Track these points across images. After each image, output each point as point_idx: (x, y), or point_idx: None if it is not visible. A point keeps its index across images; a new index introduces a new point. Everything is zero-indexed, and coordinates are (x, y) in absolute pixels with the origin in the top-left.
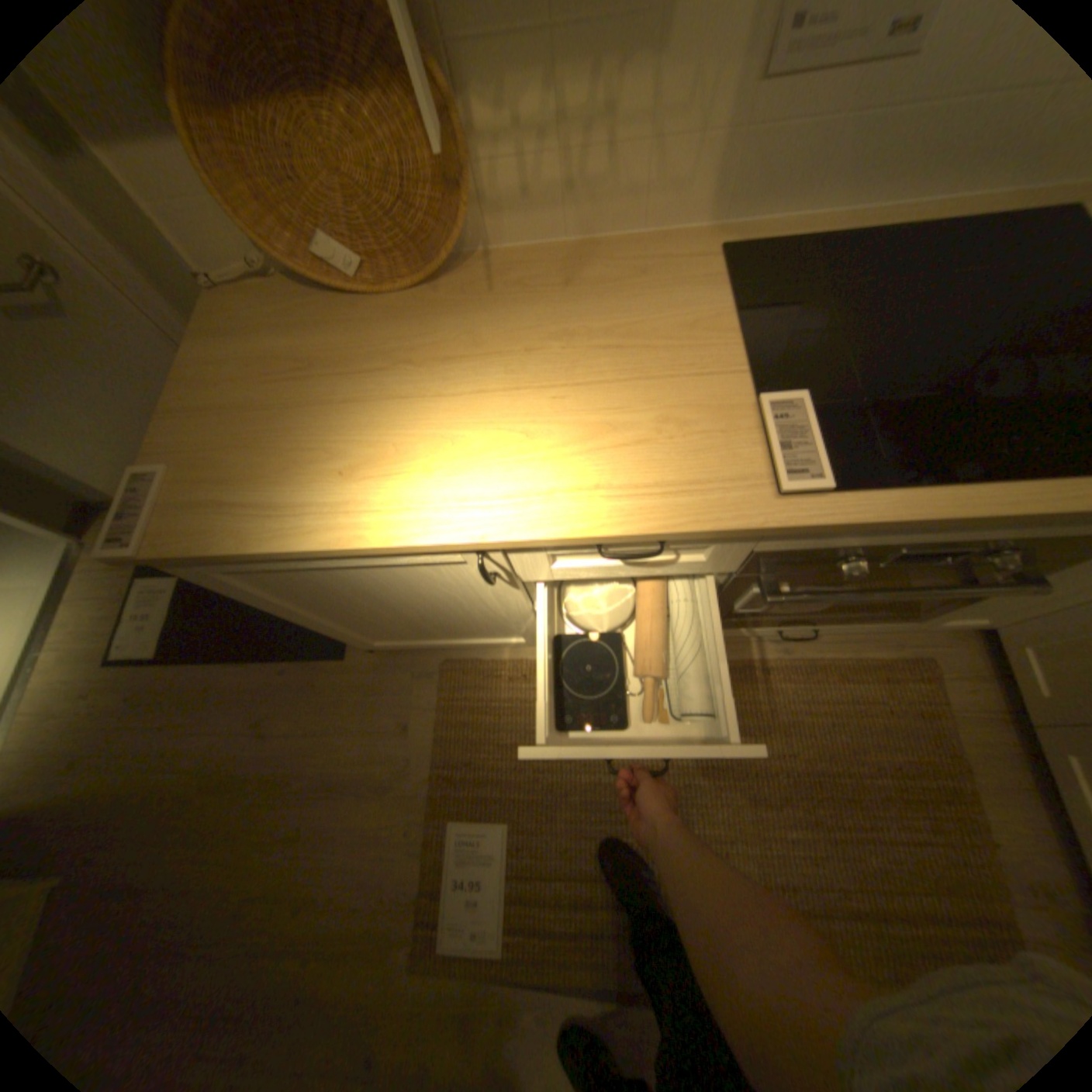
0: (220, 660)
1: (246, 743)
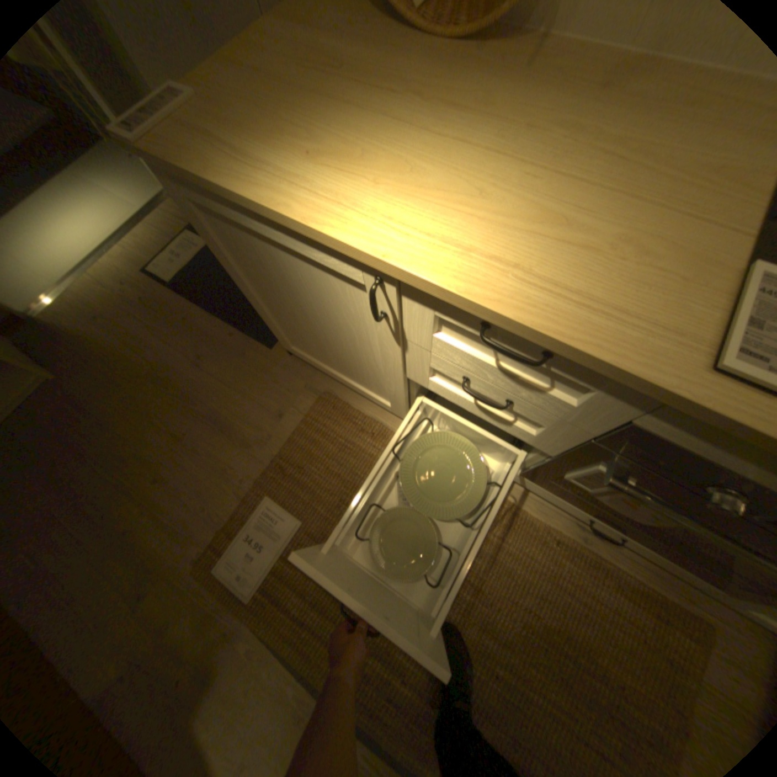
0: (202, 306)
1: (186, 364)
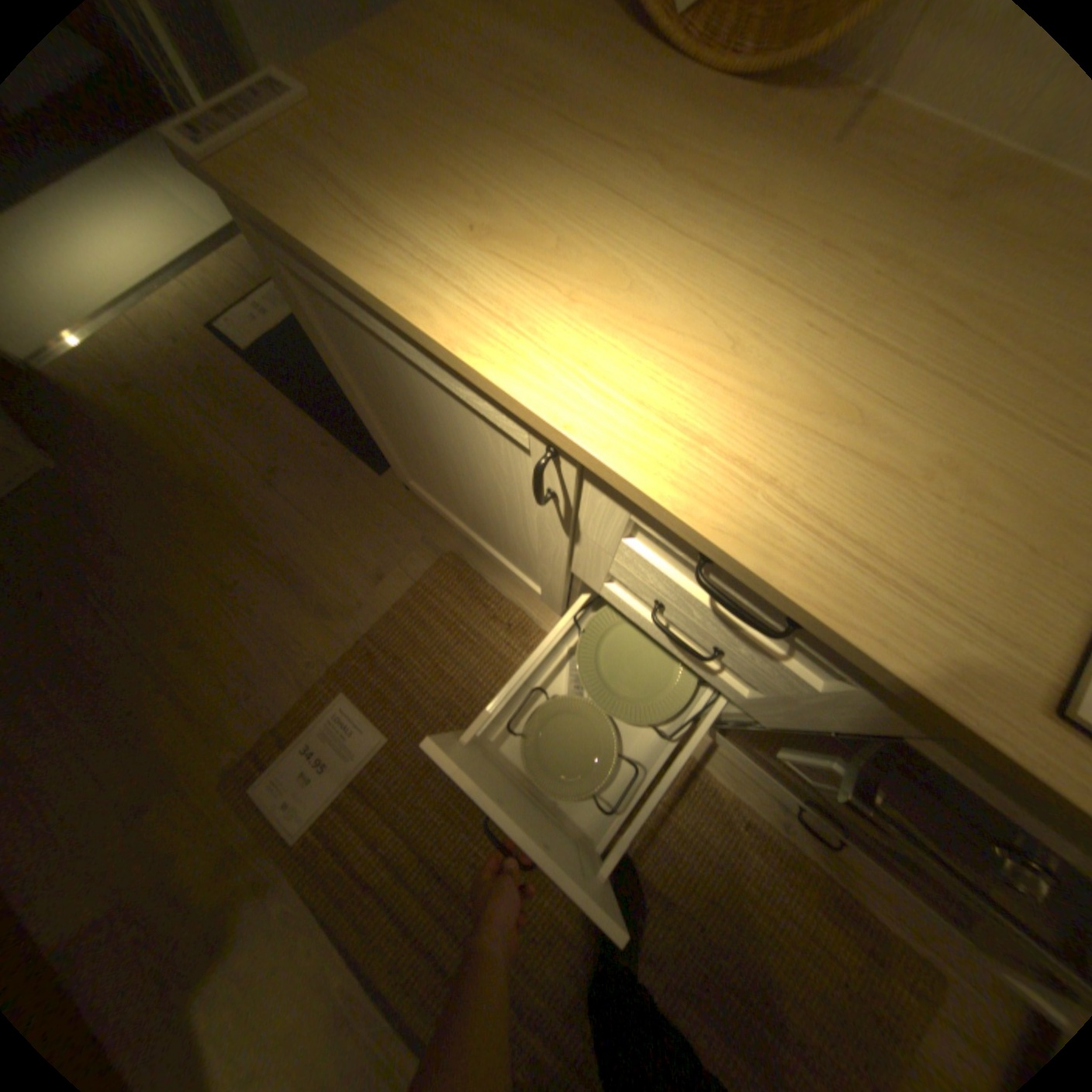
0: (288, 395)
1: (254, 479)
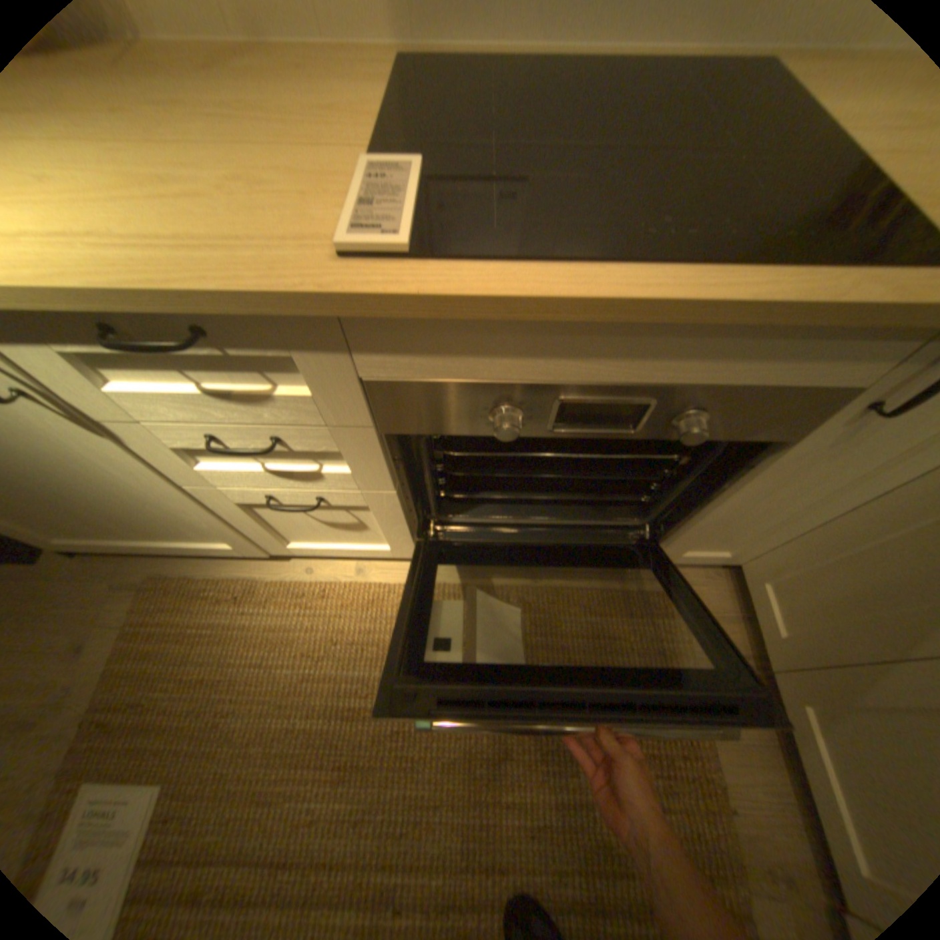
0: None
1: None
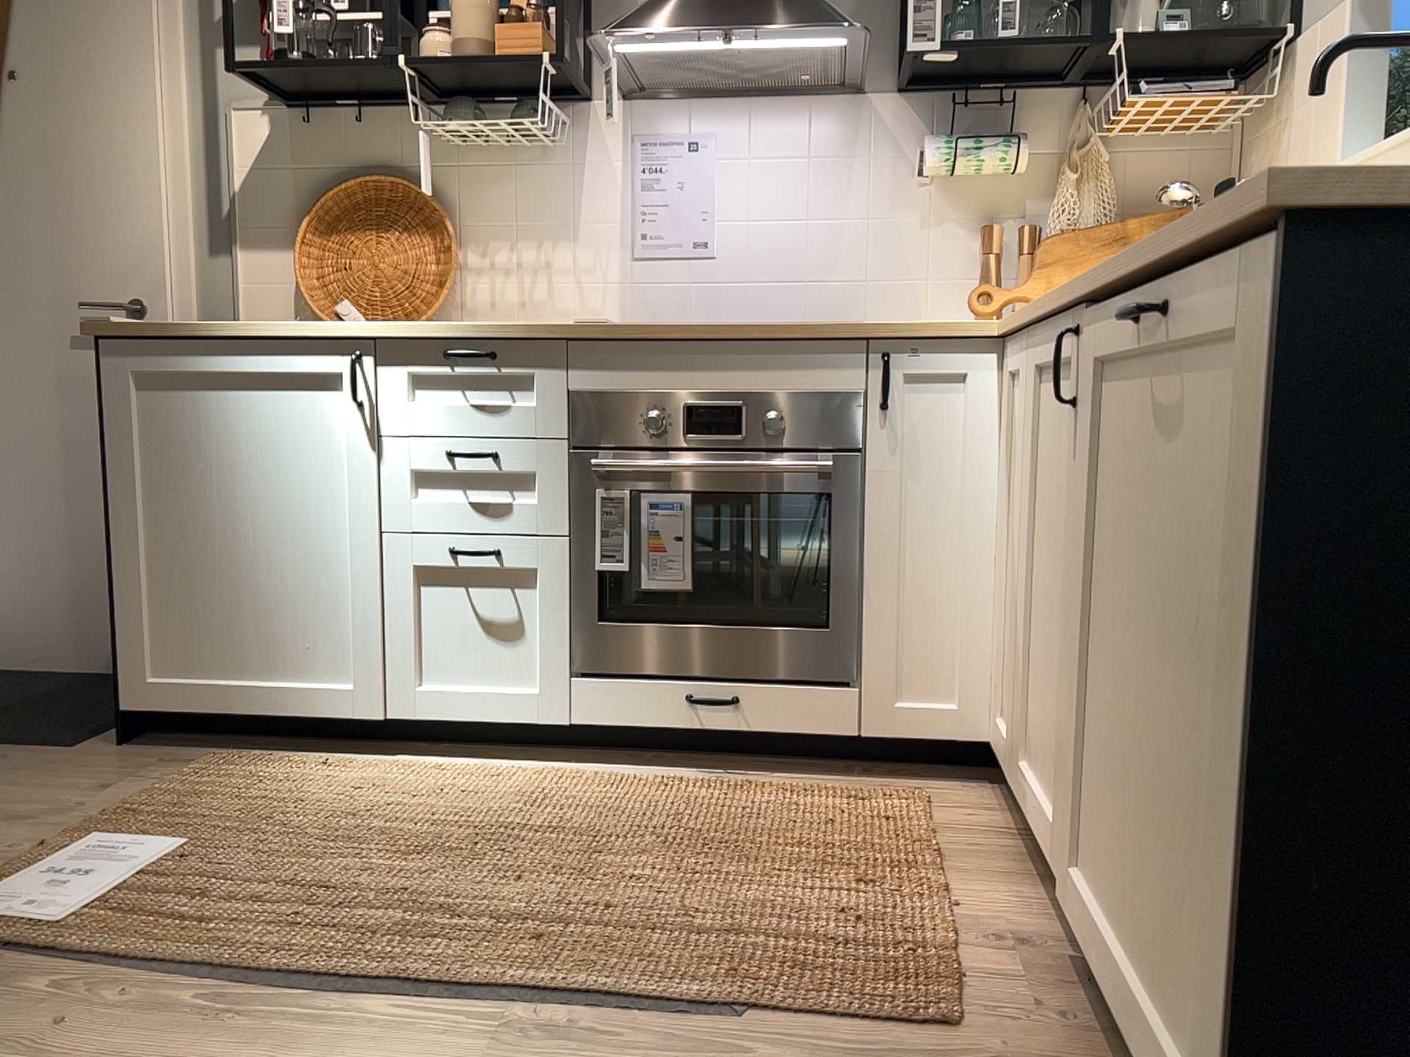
0: None
1: None
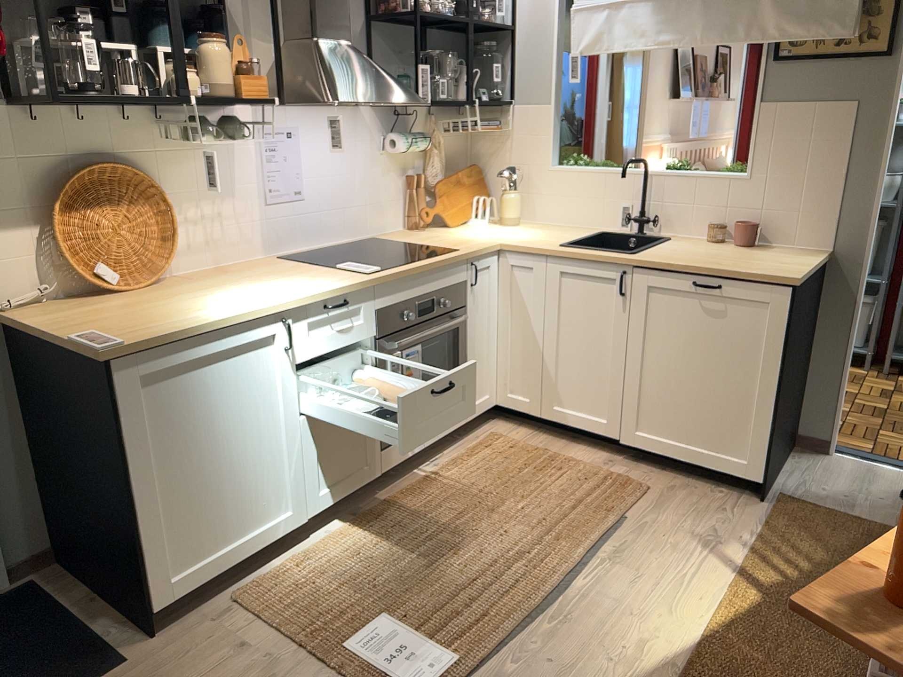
0: None
1: None
